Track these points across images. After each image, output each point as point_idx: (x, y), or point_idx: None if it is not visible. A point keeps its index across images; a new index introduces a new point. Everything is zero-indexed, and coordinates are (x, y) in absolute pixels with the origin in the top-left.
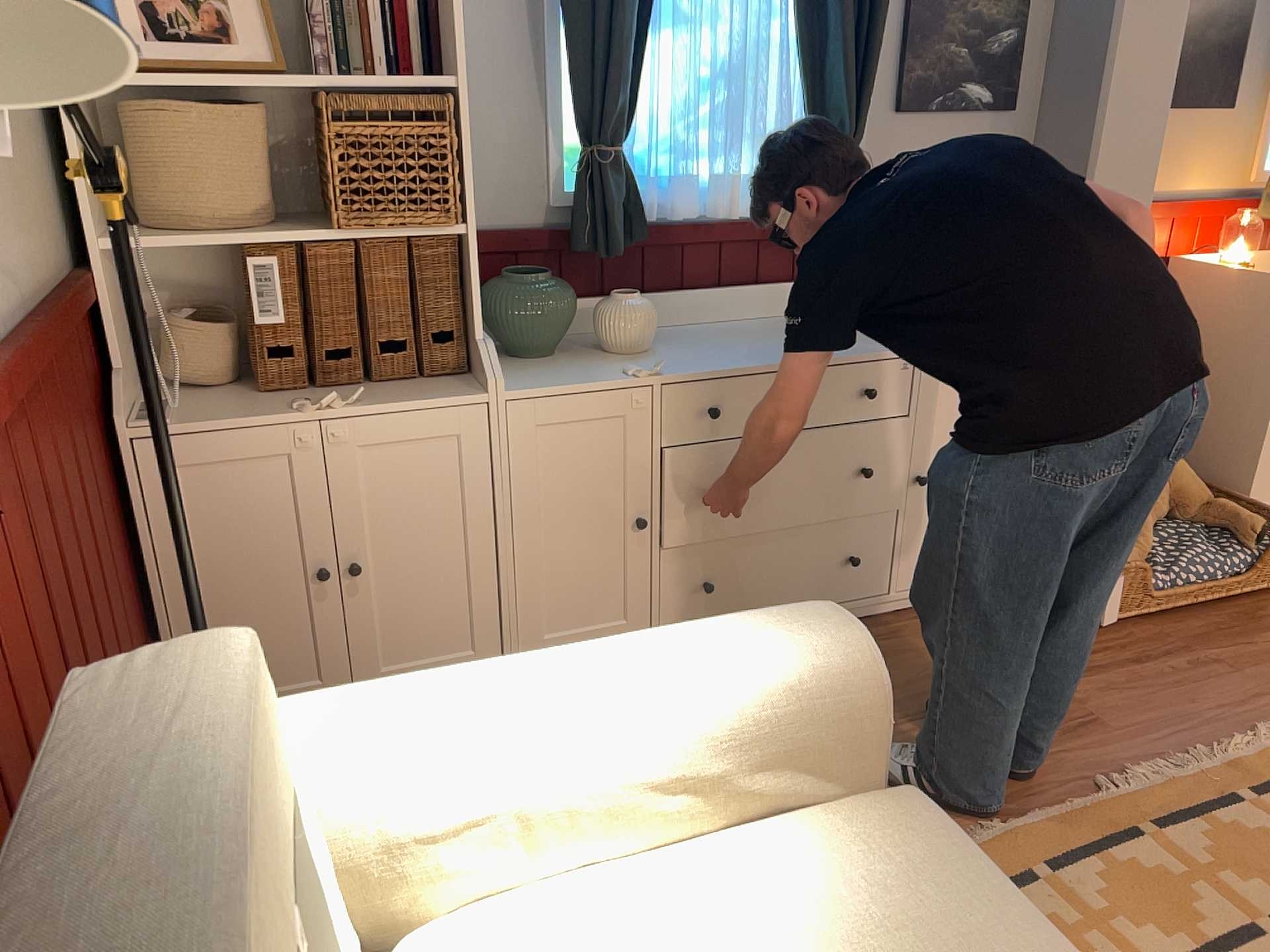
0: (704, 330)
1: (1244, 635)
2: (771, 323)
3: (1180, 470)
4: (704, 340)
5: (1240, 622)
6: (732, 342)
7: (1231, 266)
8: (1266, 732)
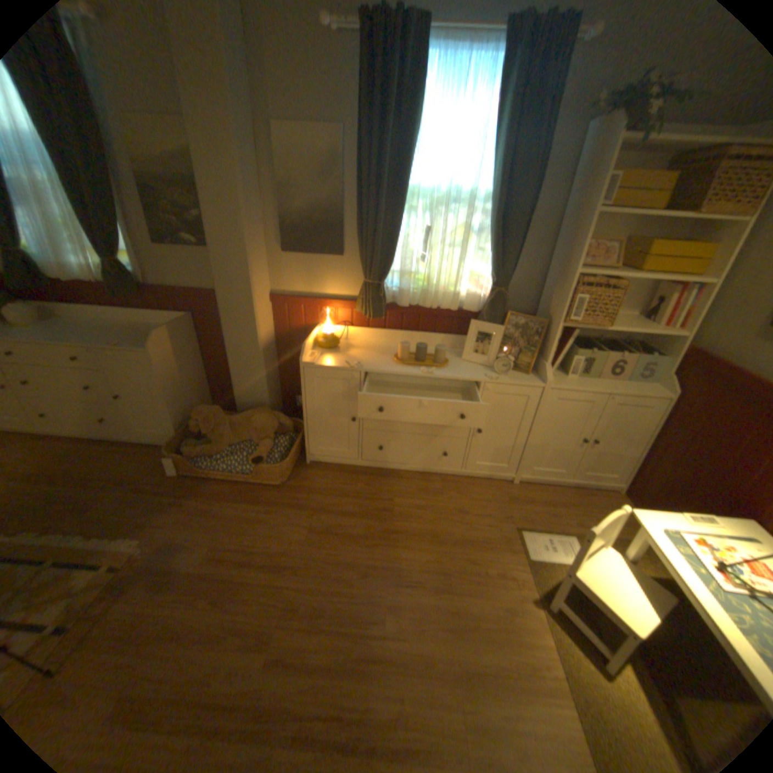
0: (78, 322)
1: (216, 501)
2: (107, 324)
3: (257, 422)
4: (58, 326)
5: (229, 495)
6: (59, 329)
7: (322, 335)
8: (114, 543)
